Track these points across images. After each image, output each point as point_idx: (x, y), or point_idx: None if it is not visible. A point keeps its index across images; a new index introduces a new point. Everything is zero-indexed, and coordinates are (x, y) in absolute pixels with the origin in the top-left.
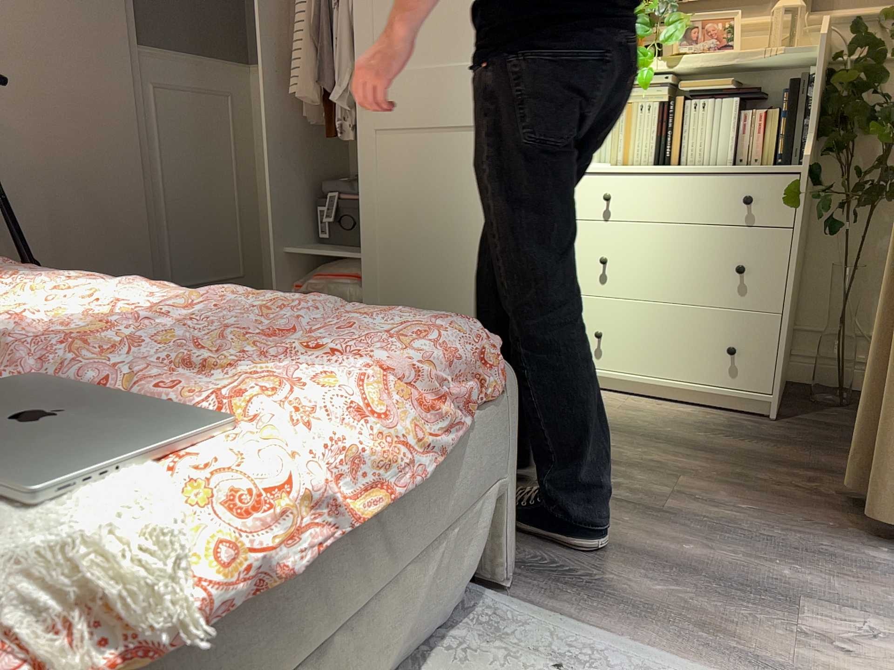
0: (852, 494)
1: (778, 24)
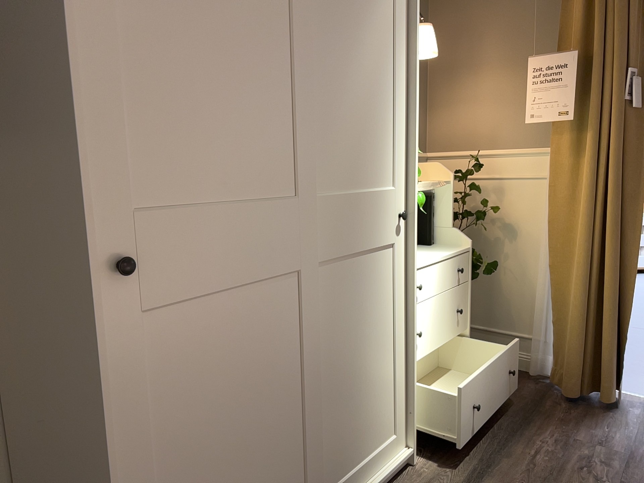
0: (563, 398)
1: None
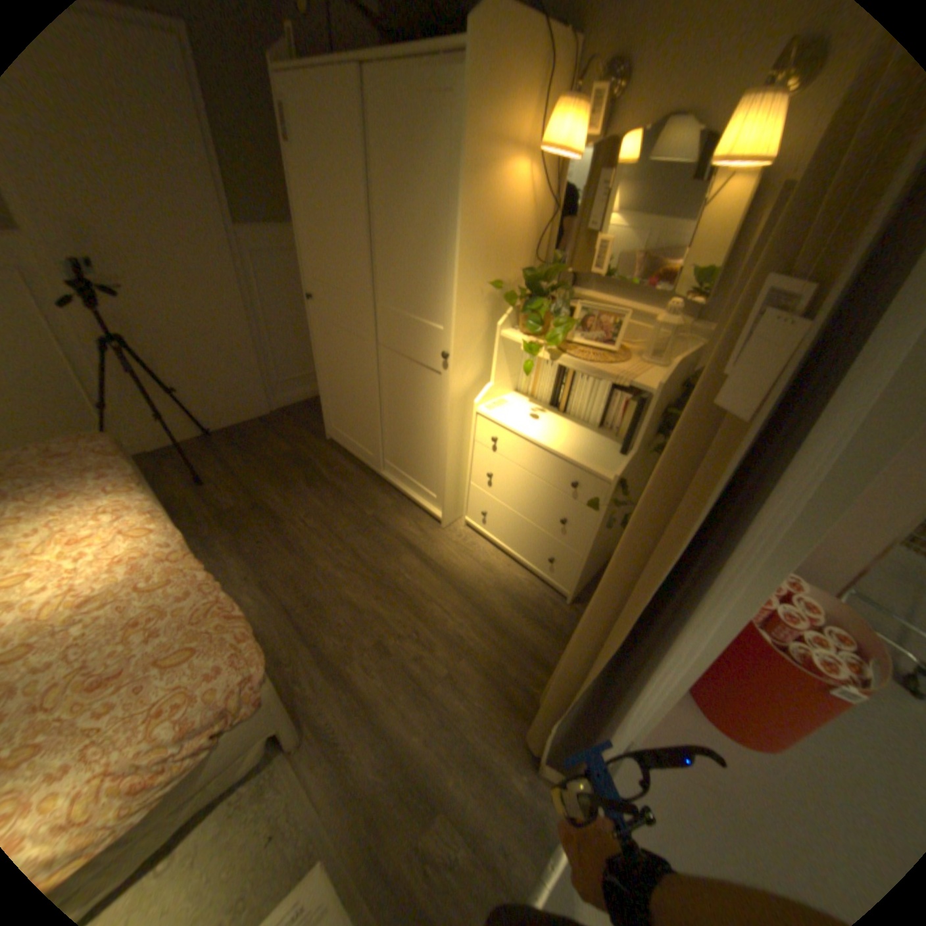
0: None
1: (655, 336)
